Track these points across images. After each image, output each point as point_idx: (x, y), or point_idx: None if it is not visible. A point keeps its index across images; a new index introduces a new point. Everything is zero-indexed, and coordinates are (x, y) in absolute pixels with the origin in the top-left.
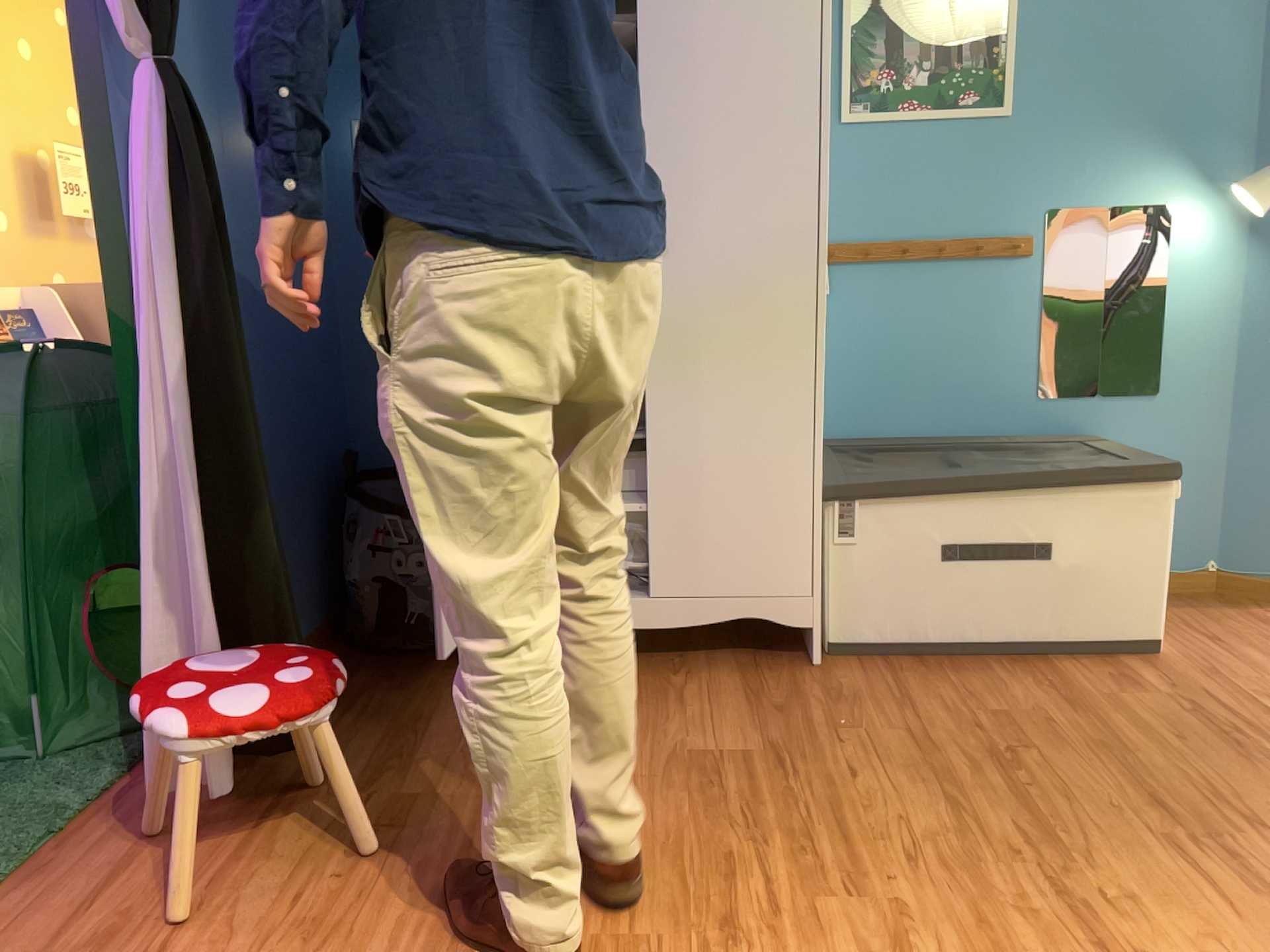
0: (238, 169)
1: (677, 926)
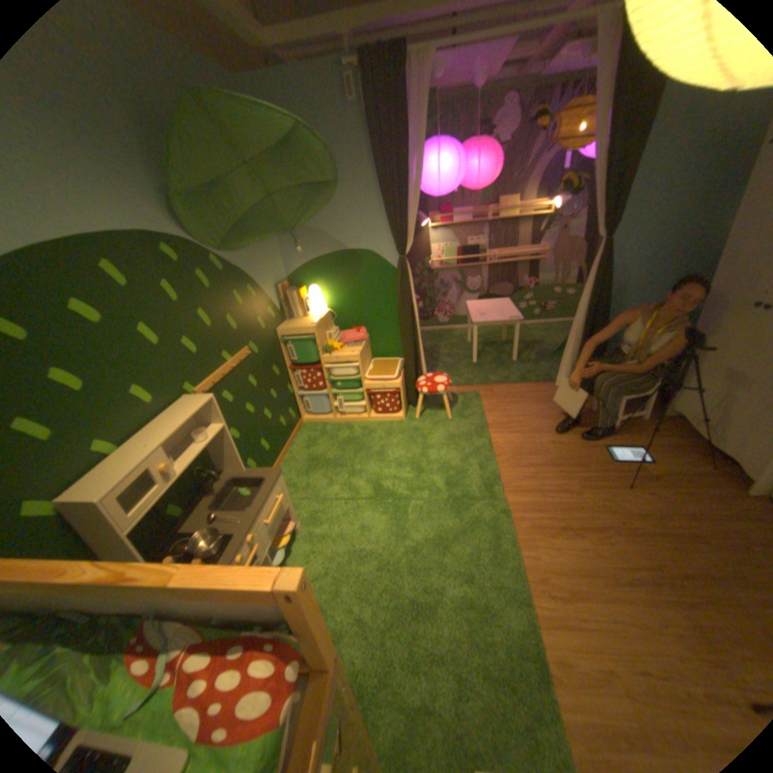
0: (665, 248)
1: (556, 460)
